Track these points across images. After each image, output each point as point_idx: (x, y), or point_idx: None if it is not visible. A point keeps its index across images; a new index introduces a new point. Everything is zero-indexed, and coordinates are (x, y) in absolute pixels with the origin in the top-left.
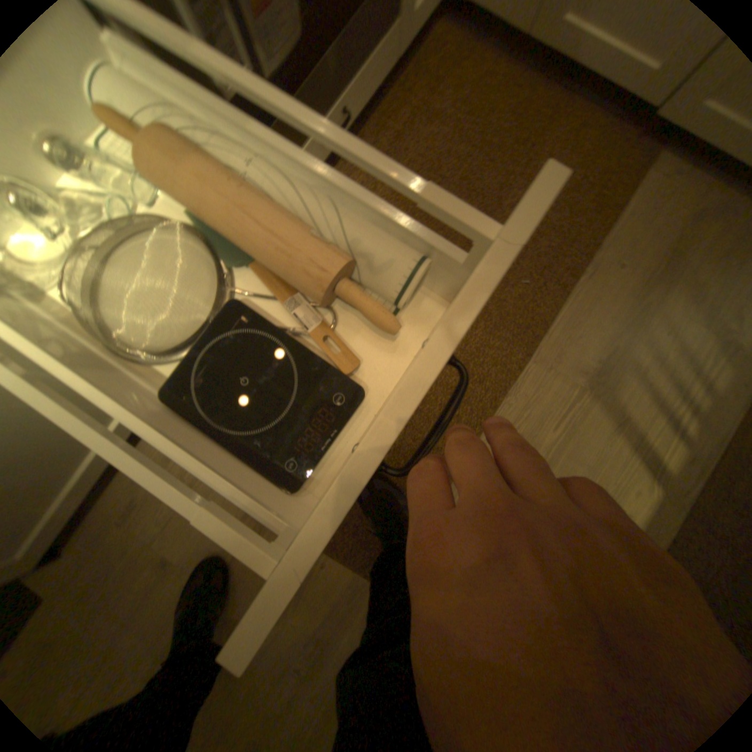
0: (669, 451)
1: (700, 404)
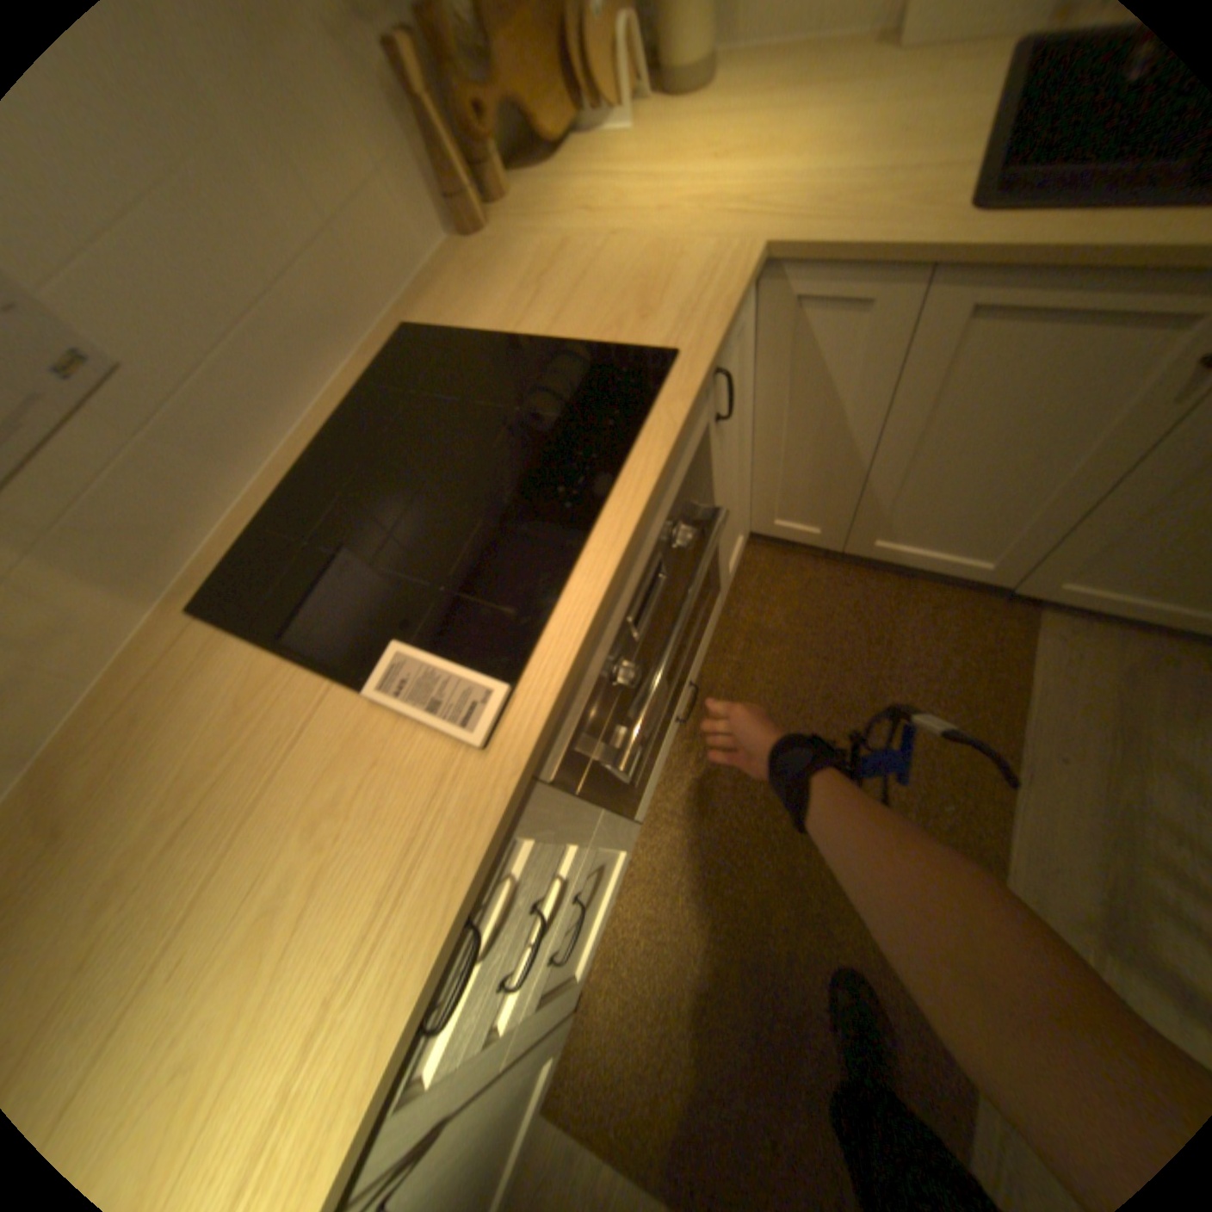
0: None
1: None
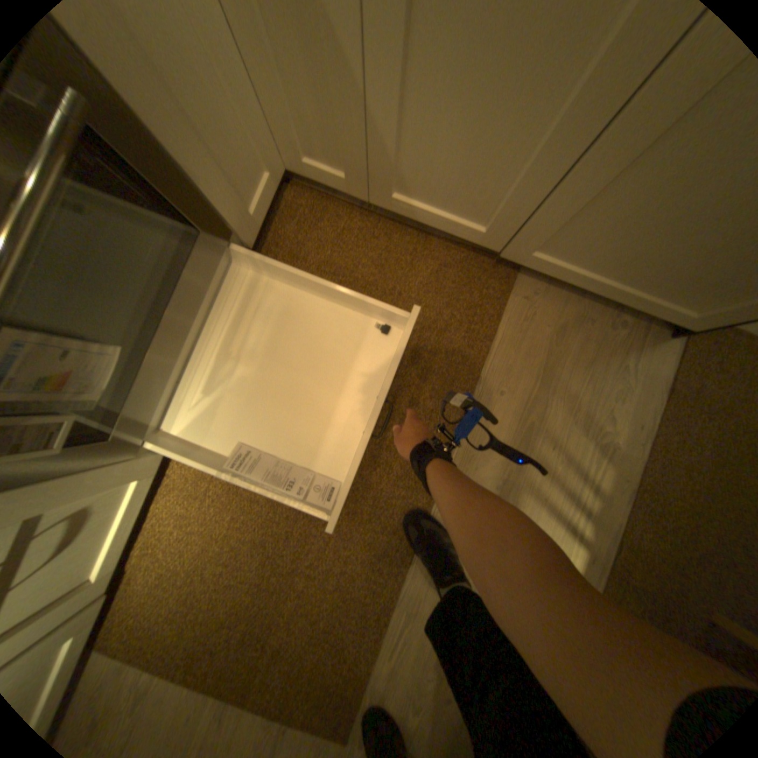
0: (579, 557)
1: (600, 507)
